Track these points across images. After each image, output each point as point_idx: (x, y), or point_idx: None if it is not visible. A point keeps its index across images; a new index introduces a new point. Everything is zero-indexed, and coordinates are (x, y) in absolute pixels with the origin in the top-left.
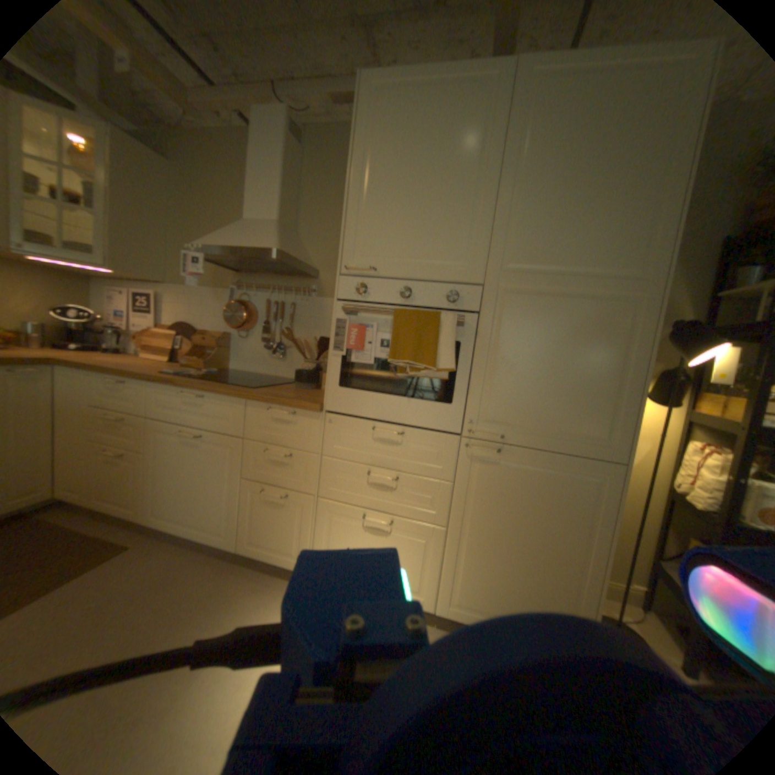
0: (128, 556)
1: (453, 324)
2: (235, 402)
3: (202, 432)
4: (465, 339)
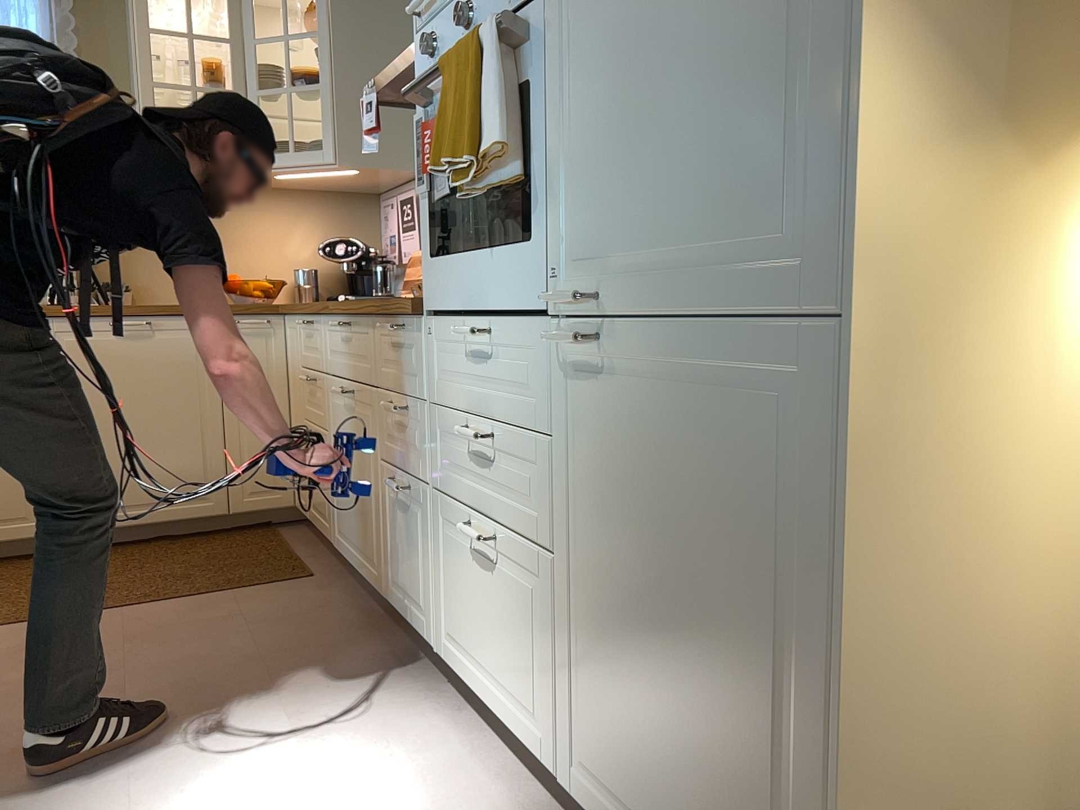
0: (310, 583)
1: (495, 40)
2: (367, 322)
3: (357, 383)
4: (534, 66)
